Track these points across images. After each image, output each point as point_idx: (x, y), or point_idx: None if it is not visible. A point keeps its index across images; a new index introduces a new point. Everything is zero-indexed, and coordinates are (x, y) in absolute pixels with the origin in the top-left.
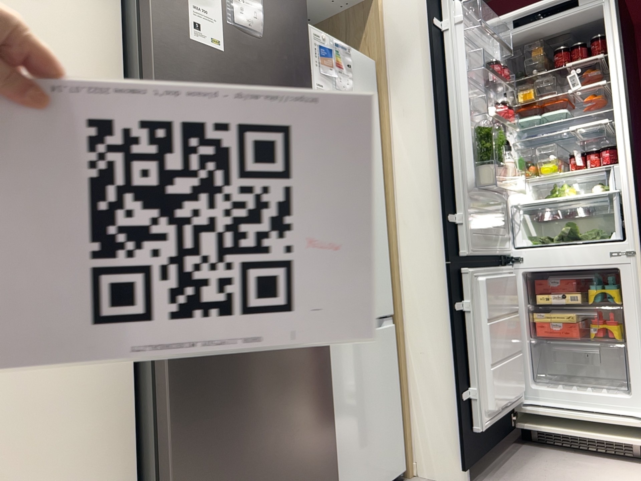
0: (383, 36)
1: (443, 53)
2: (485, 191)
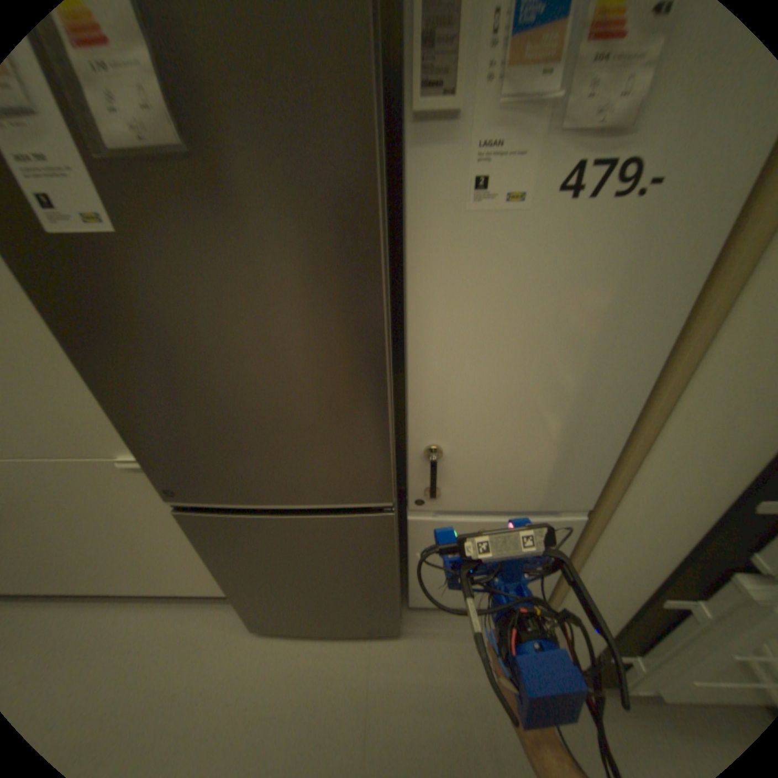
0: None
1: None
2: None
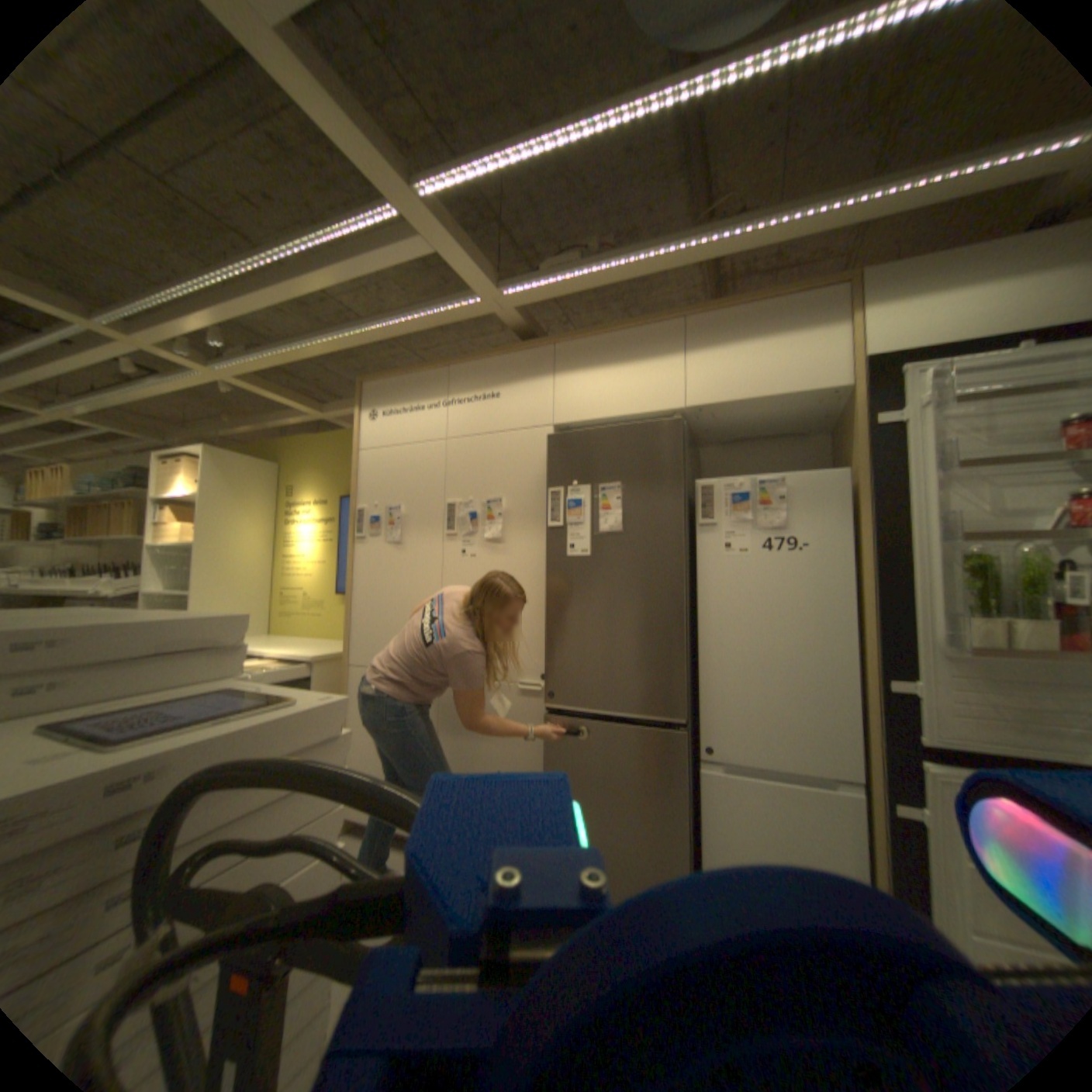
0: (863, 433)
1: (902, 455)
2: (995, 655)
